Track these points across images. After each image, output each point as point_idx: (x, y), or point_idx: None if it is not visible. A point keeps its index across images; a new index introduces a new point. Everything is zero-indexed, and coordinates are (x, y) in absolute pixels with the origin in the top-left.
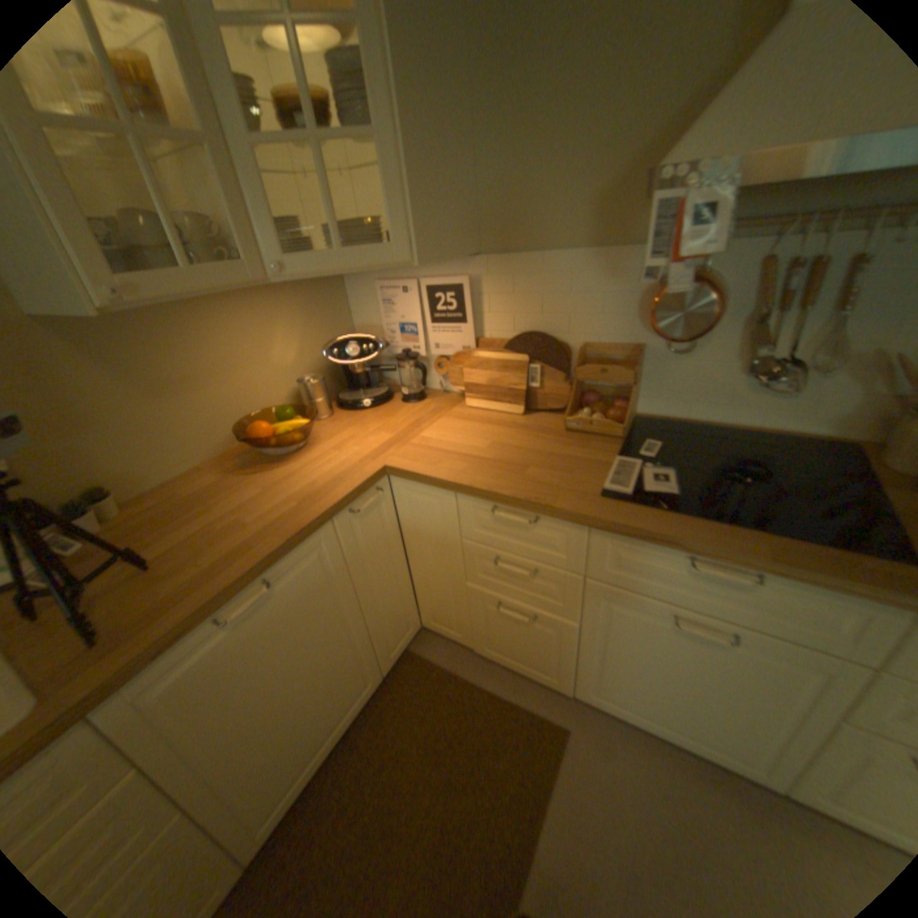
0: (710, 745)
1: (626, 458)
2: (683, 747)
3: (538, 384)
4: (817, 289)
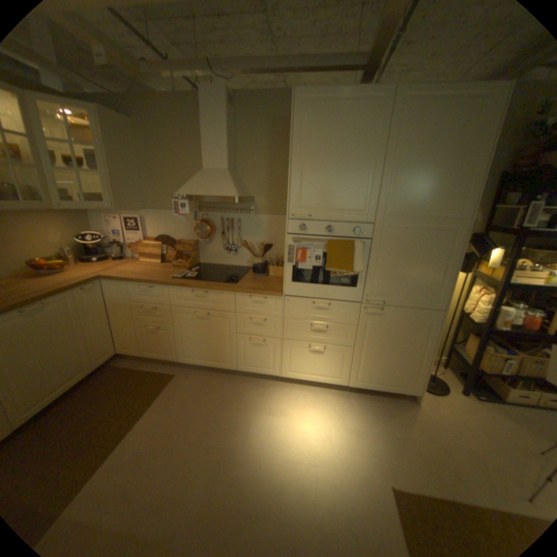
0: (215, 361)
1: (185, 271)
2: (210, 367)
3: (165, 253)
4: (231, 227)
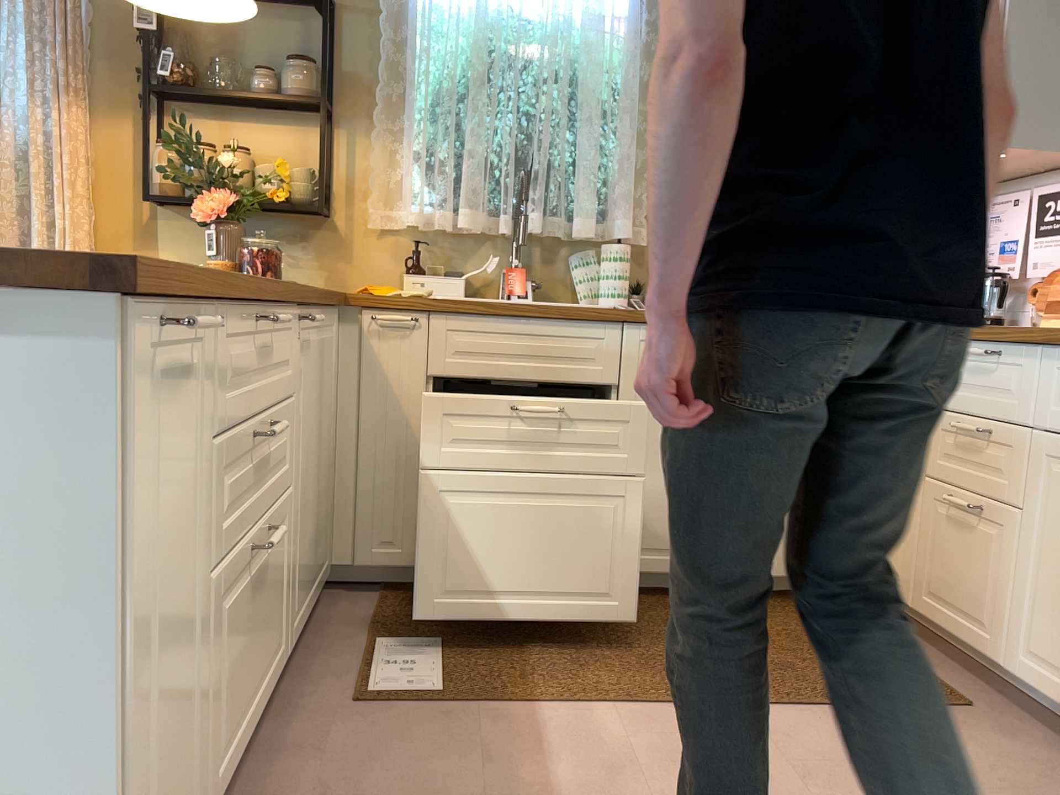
0: None
1: None
2: None
3: None
4: None
